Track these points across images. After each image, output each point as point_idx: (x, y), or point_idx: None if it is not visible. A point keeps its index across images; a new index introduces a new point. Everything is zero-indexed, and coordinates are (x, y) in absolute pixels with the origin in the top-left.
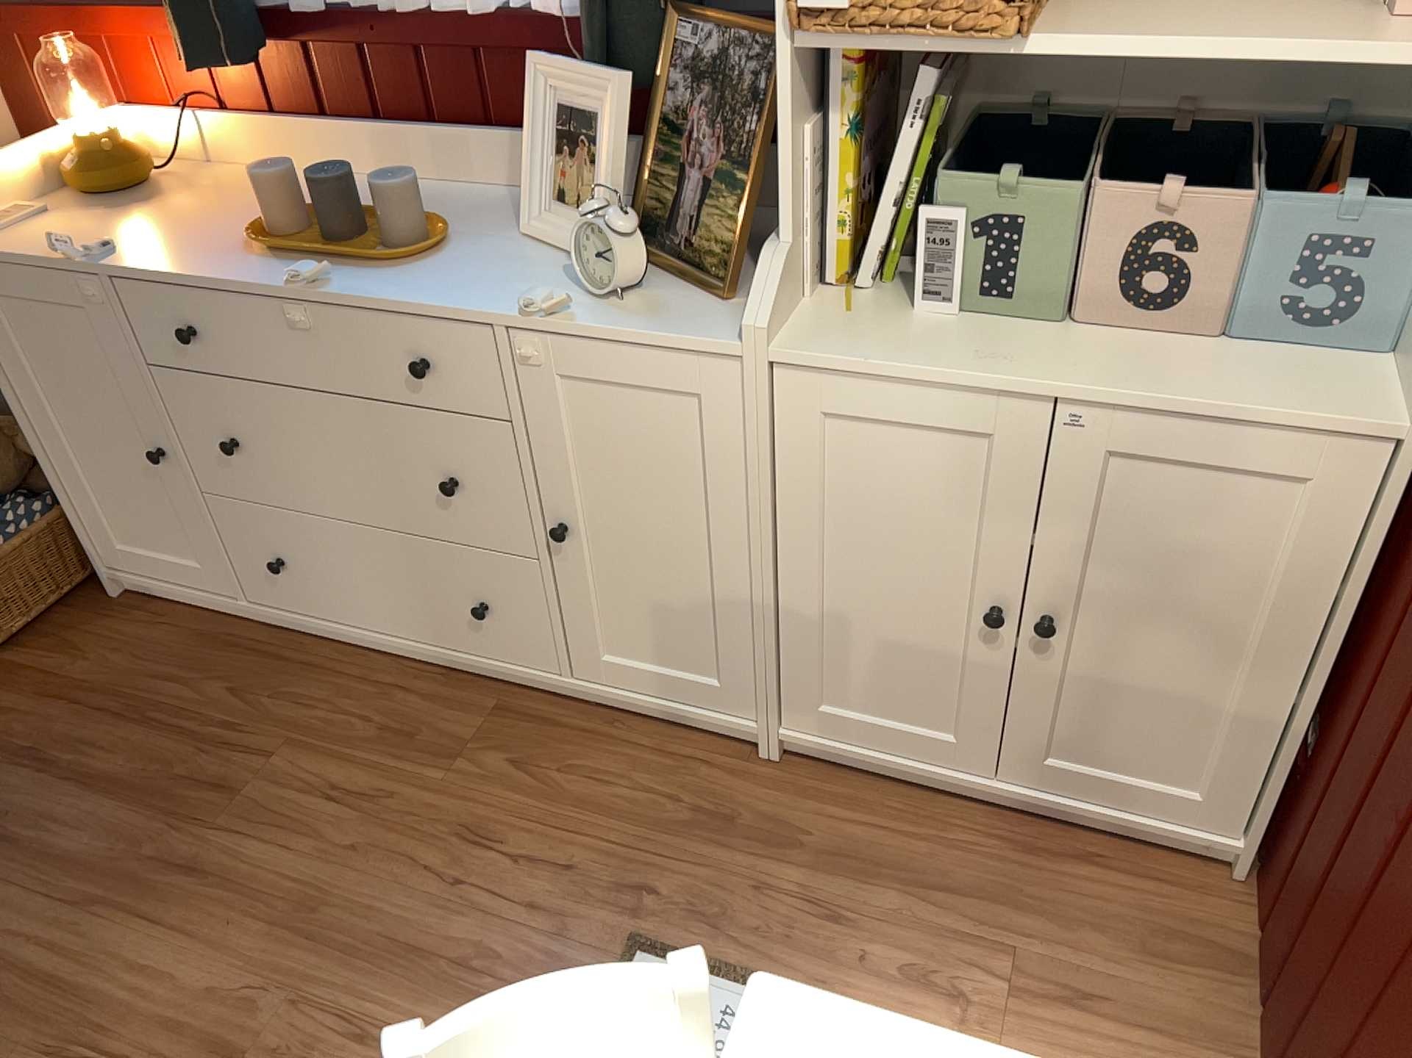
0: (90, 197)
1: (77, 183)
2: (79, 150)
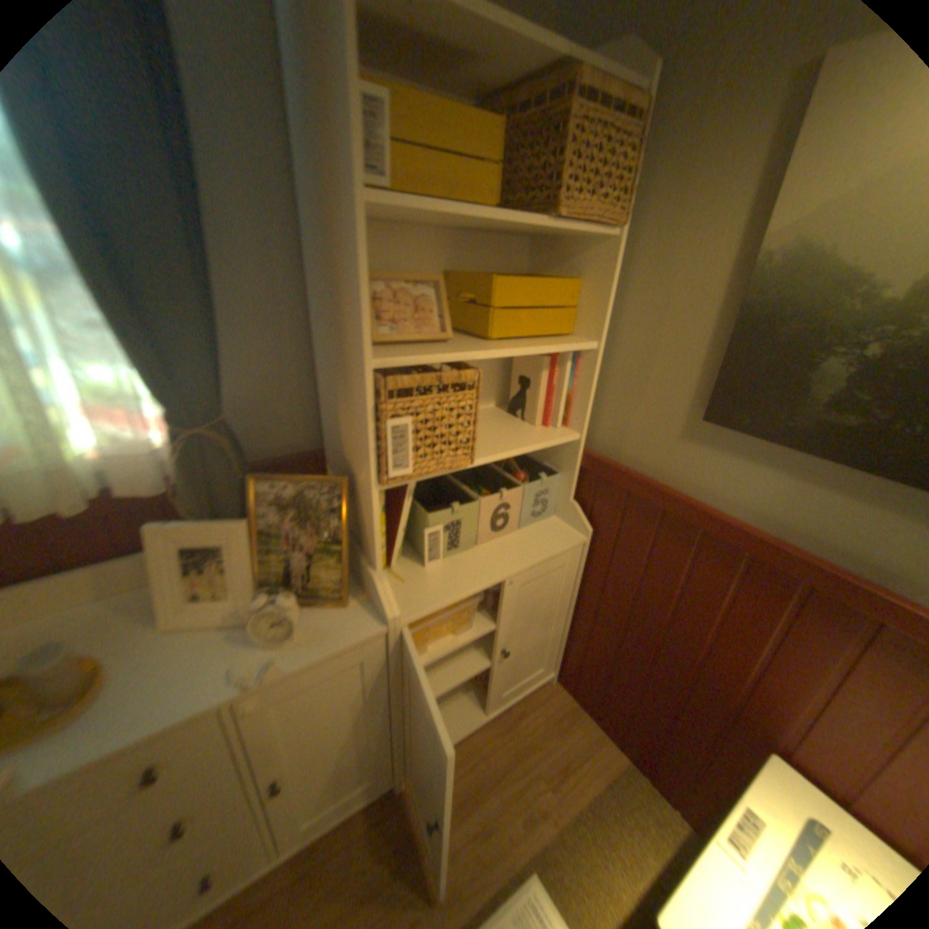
0: None
1: None
2: None
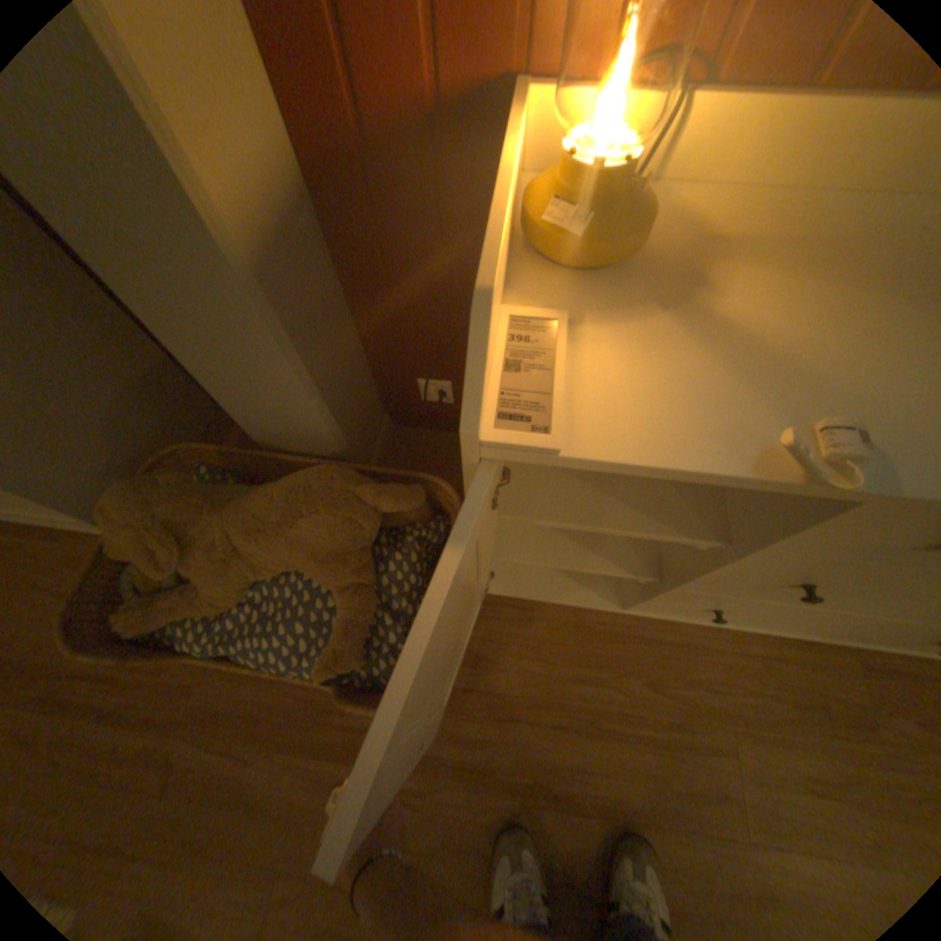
0: (587, 274)
1: (589, 256)
2: (597, 190)
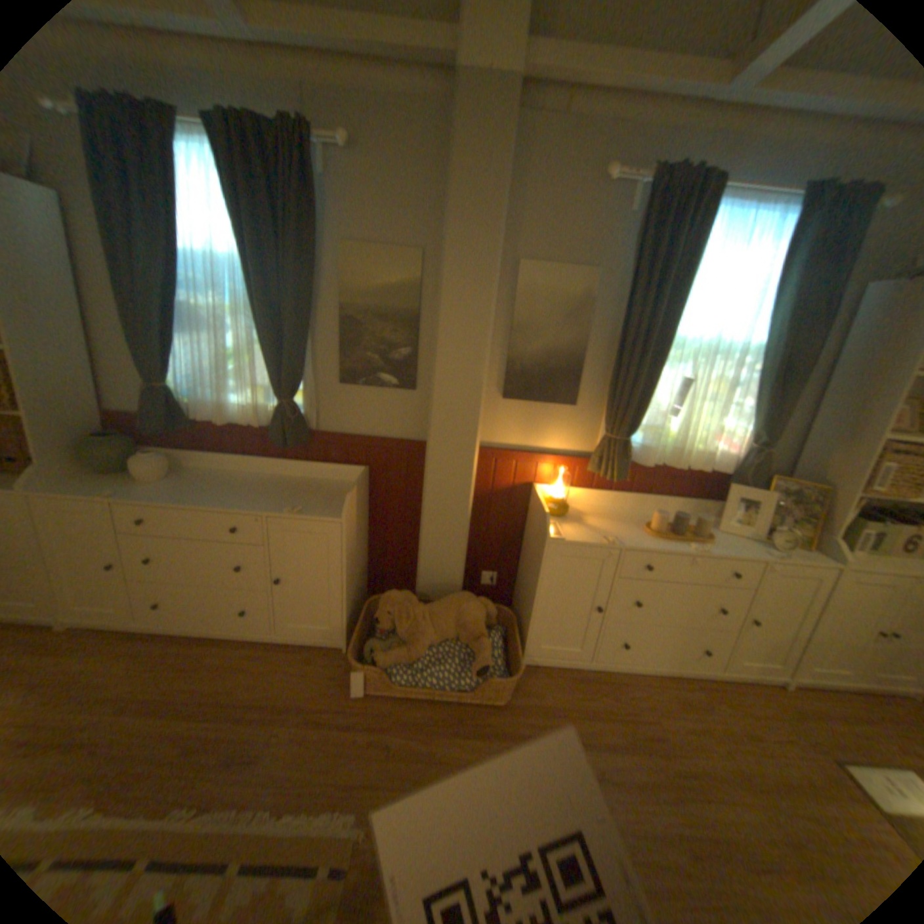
0: (556, 518)
1: (557, 513)
2: (556, 502)
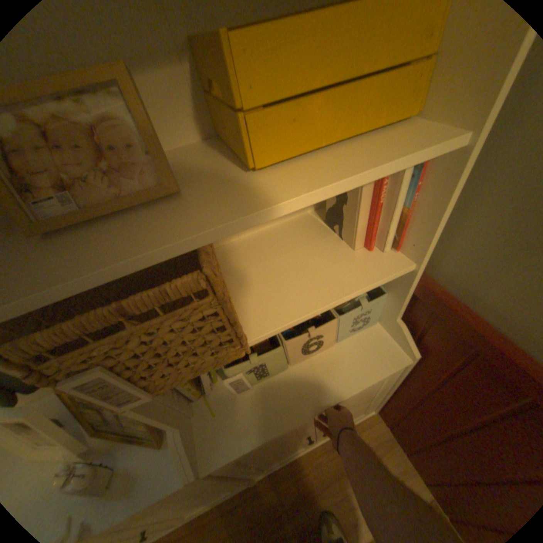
0: None
1: None
2: None
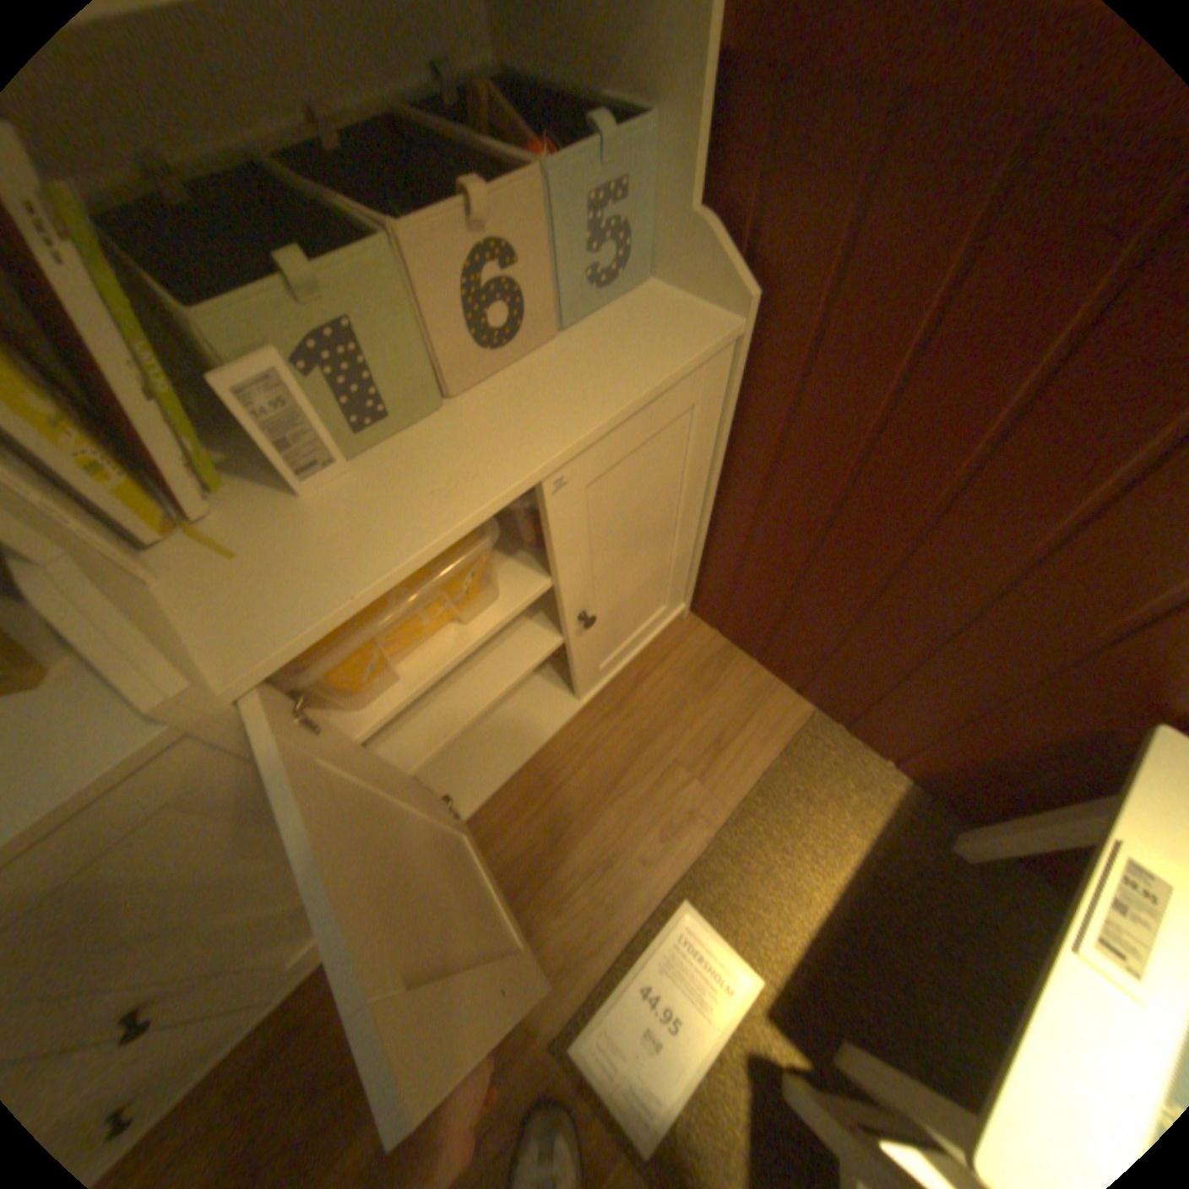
0: None
1: None
2: None
